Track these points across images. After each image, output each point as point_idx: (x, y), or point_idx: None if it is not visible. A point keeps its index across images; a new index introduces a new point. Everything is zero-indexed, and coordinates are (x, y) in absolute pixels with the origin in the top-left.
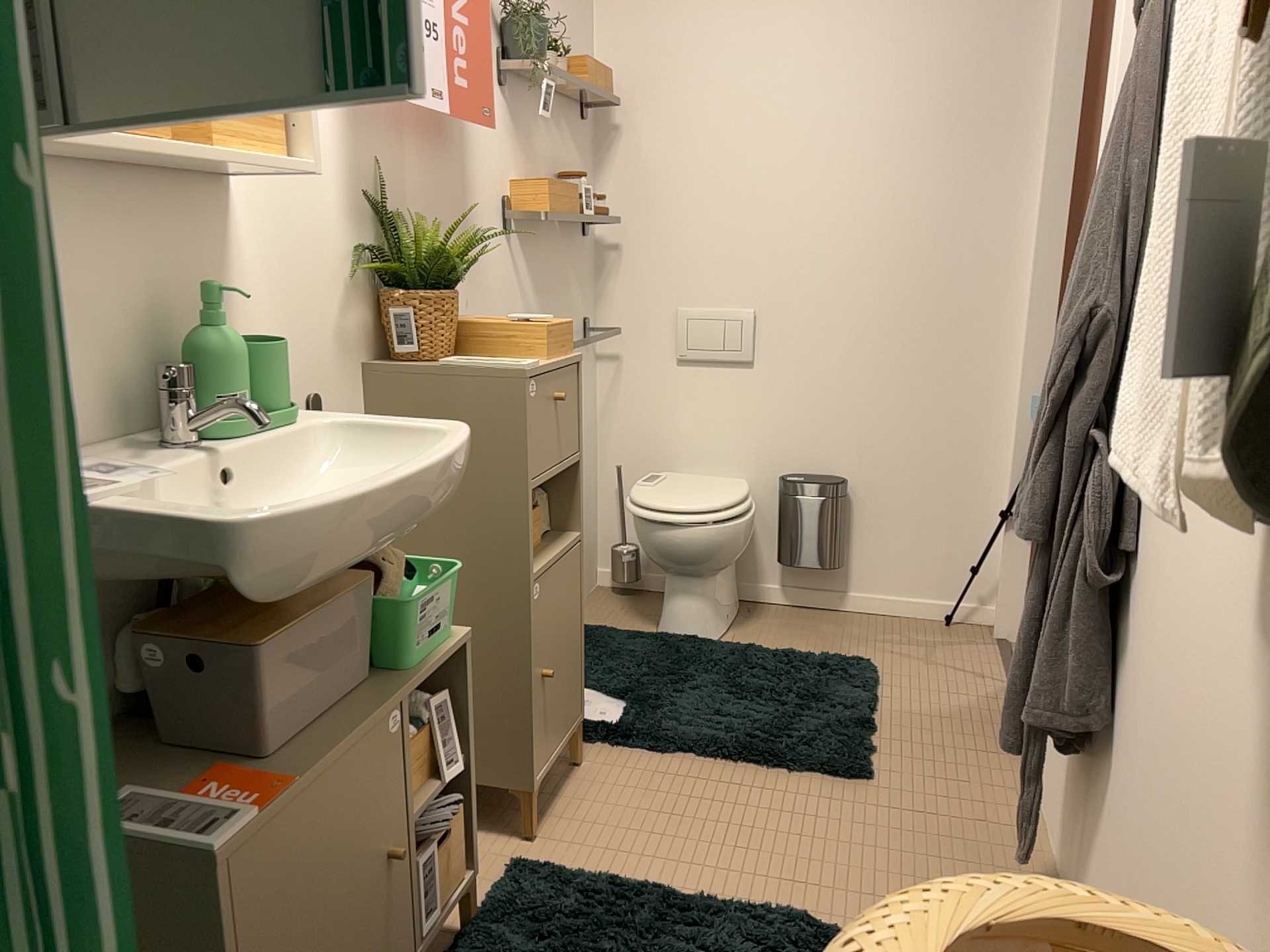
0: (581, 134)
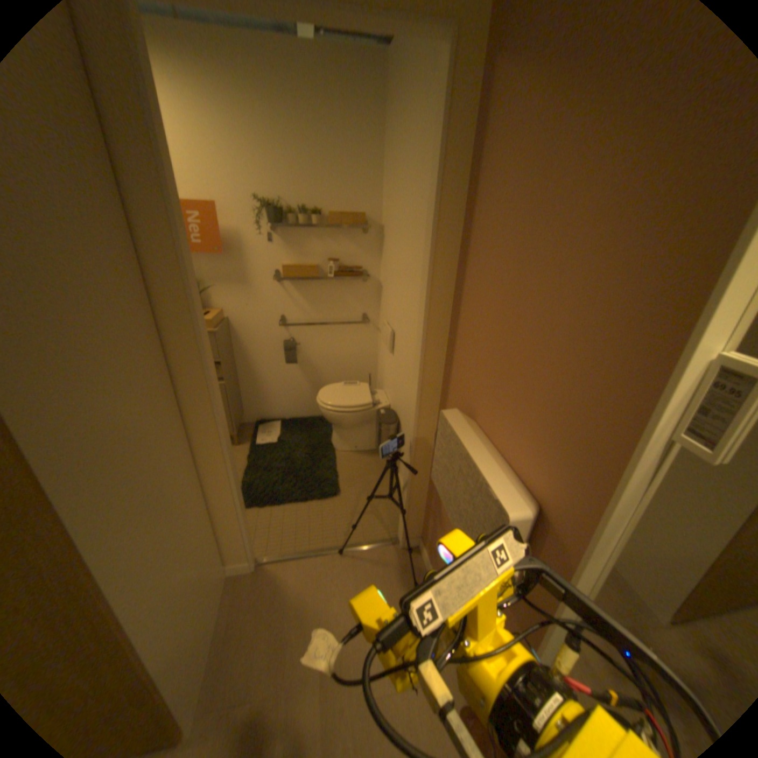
0: (363, 239)
